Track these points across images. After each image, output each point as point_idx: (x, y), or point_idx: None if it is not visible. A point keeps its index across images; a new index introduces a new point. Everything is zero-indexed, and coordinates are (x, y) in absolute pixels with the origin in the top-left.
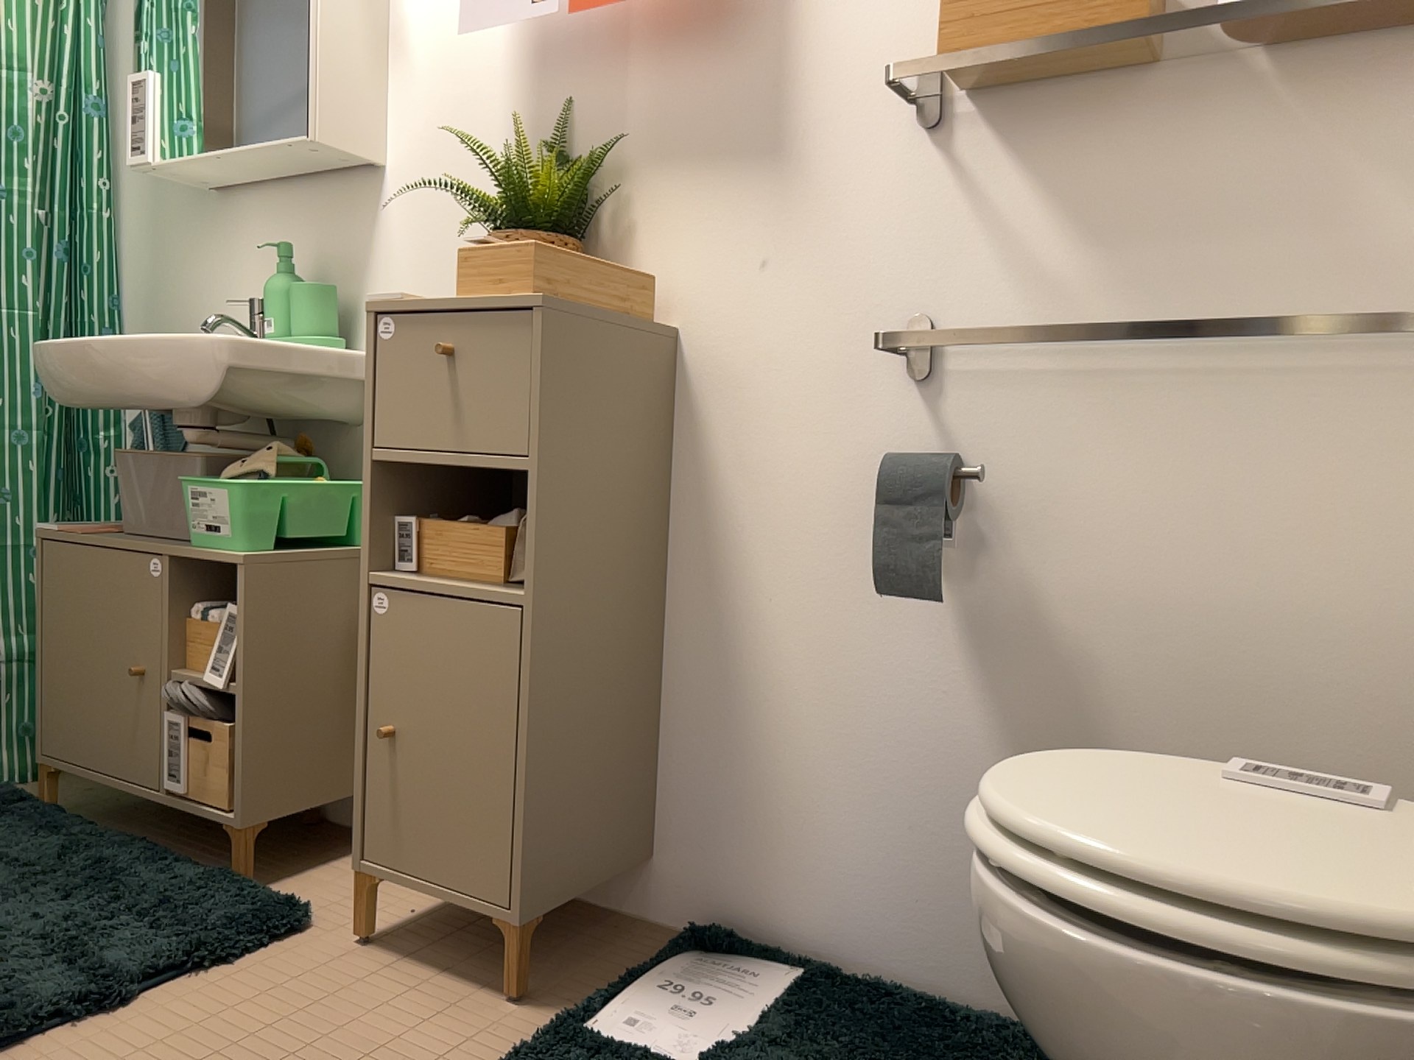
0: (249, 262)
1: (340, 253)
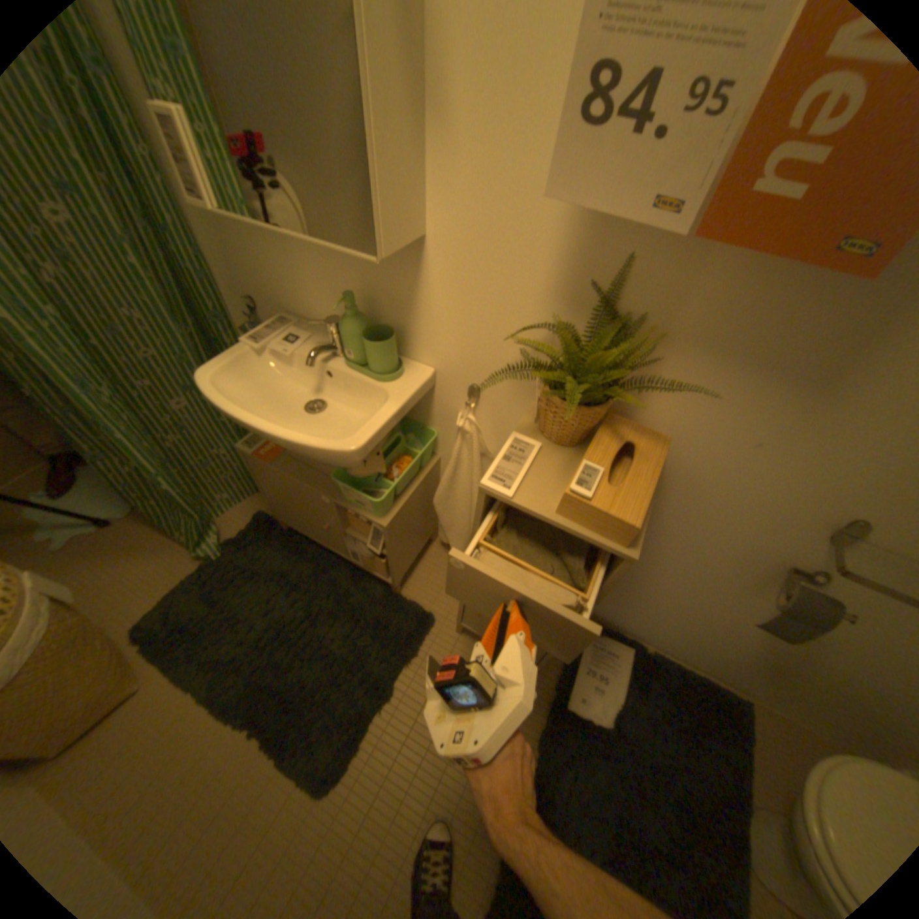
0: (305, 260)
1: (387, 287)
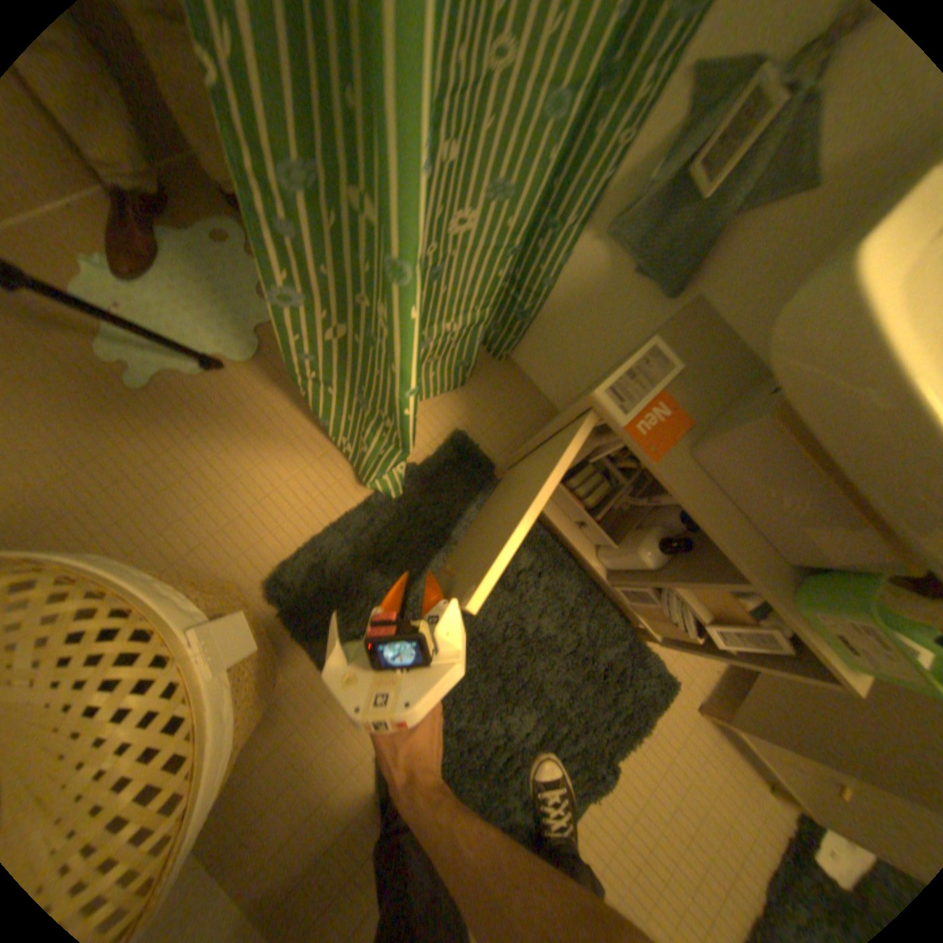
0: None
1: None
